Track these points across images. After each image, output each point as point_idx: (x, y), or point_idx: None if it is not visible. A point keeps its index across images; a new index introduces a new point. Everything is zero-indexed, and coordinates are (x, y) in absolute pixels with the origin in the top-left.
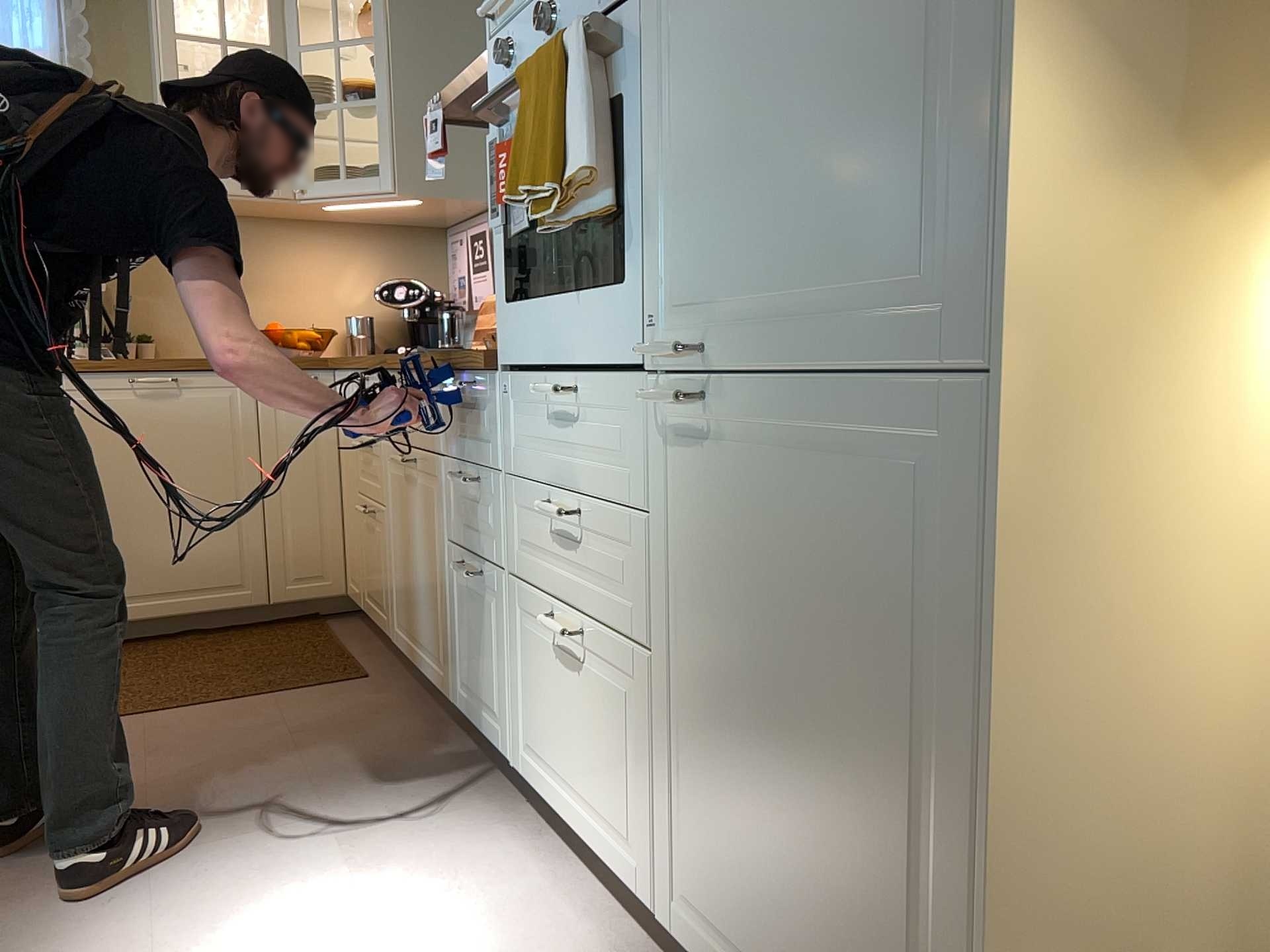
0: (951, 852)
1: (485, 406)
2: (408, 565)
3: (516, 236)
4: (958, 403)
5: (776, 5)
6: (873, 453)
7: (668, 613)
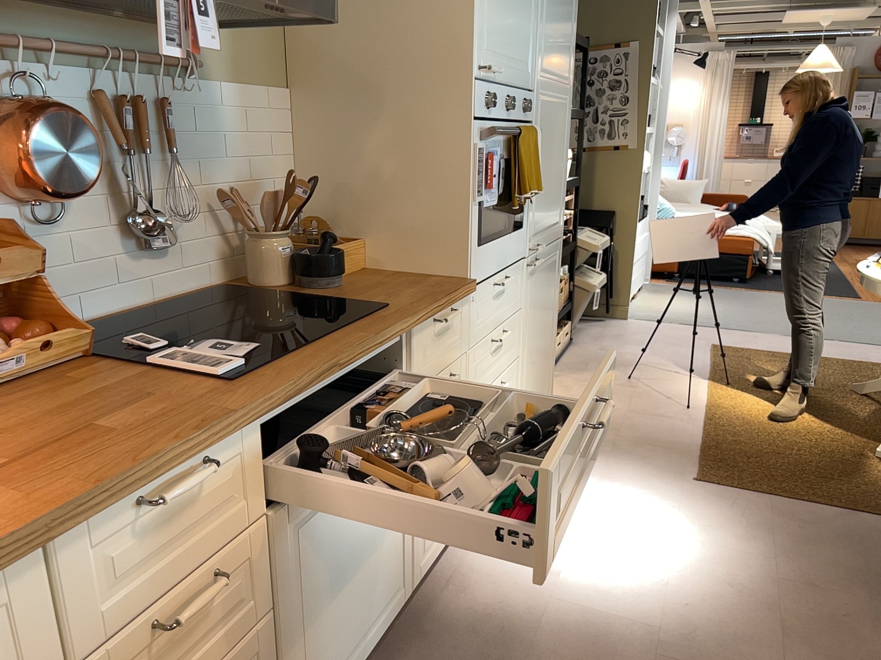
0: (552, 327)
1: (456, 320)
2: (343, 583)
3: (482, 208)
4: (557, 243)
5: (549, 155)
6: (551, 258)
7: (523, 334)
